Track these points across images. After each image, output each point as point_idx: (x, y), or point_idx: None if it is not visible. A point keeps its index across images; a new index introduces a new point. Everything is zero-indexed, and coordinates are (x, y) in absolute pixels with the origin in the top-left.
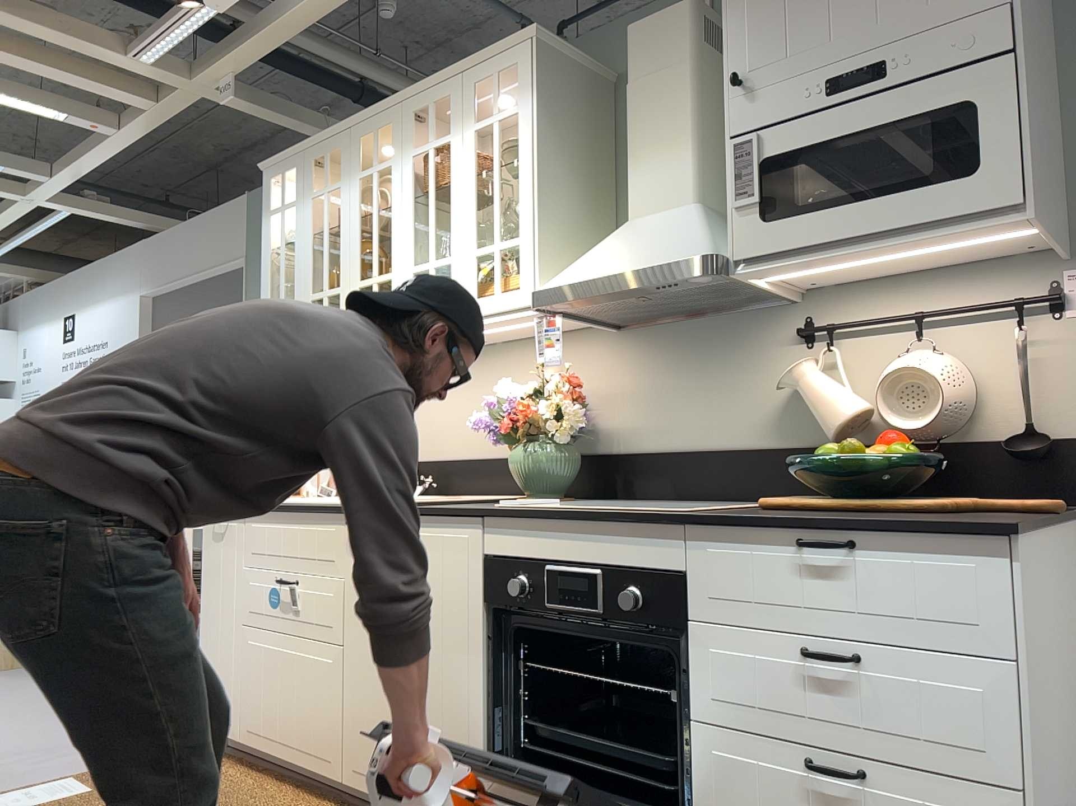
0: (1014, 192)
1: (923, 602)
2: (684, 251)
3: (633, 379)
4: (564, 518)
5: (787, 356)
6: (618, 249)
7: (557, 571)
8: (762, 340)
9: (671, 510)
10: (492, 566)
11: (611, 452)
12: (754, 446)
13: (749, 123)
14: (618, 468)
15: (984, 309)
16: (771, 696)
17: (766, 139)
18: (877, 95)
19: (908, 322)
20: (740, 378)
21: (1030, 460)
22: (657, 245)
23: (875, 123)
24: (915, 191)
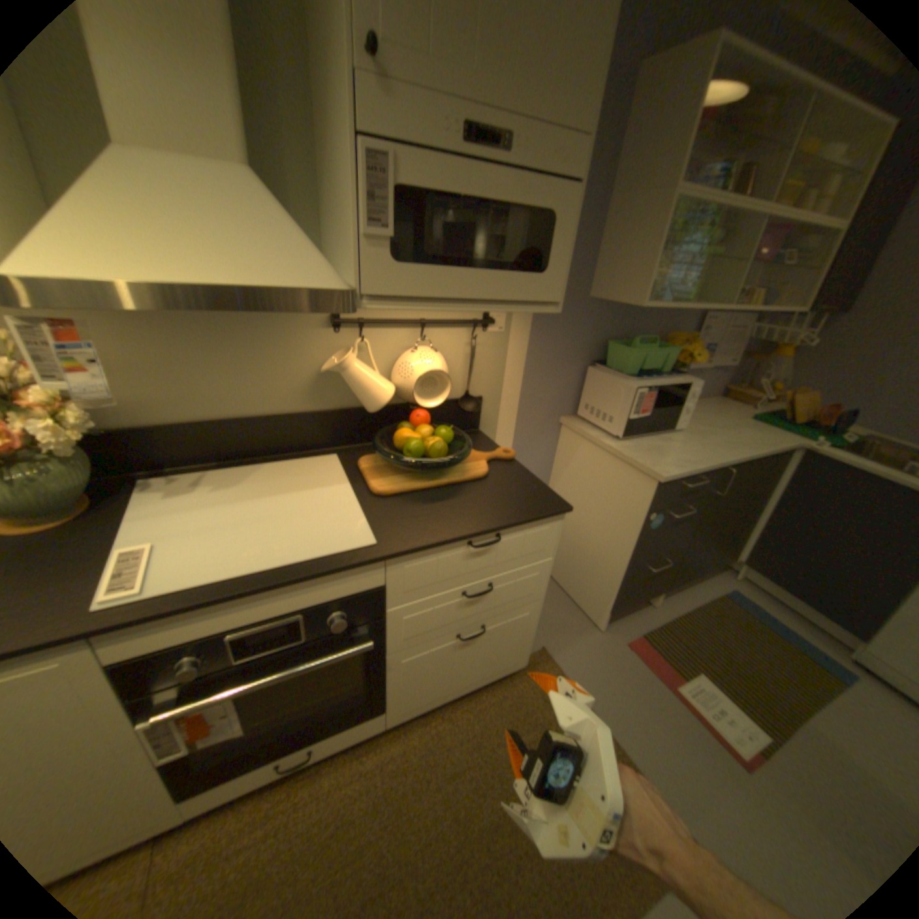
0: (558, 294)
1: (523, 549)
2: (306, 272)
3: (127, 349)
4: (249, 595)
5: (317, 337)
6: (161, 221)
7: (240, 634)
8: (292, 321)
9: (353, 542)
10: (129, 667)
11: (108, 428)
12: (291, 411)
13: (384, 124)
14: (128, 444)
15: (457, 322)
16: (441, 620)
17: (402, 159)
18: (497, 162)
19: (410, 322)
20: (272, 354)
21: (465, 410)
22: (246, 242)
23: (497, 197)
24: (511, 273)
